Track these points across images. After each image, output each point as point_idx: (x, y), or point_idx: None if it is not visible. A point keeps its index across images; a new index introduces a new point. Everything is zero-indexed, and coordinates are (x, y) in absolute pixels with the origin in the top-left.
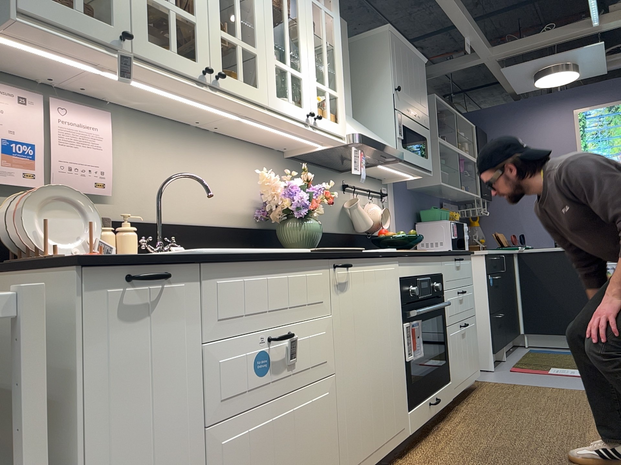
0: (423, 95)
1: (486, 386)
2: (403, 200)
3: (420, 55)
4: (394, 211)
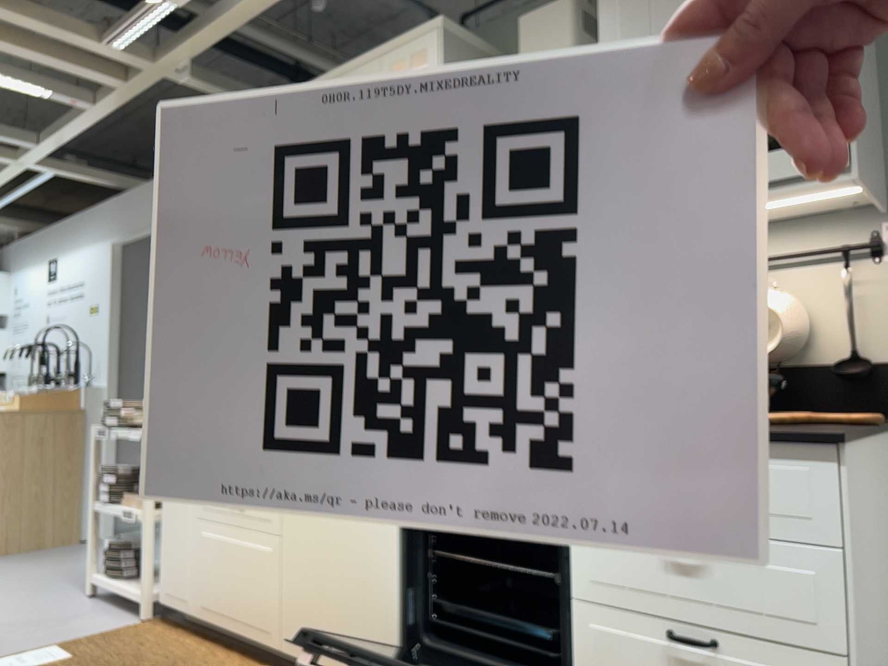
0: None
1: None
2: None
3: None
4: None
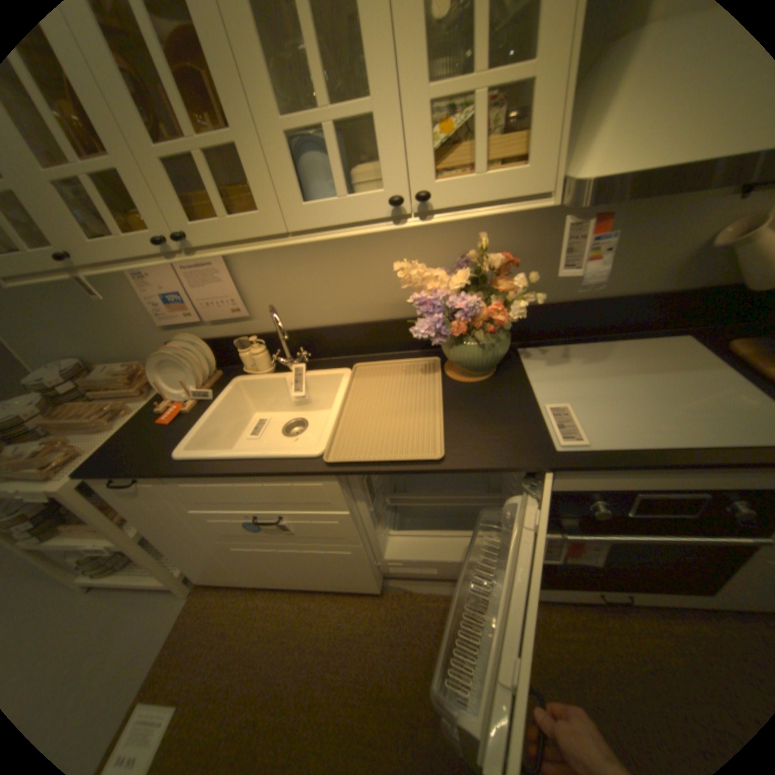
0: None
1: None
2: None
3: None
4: None
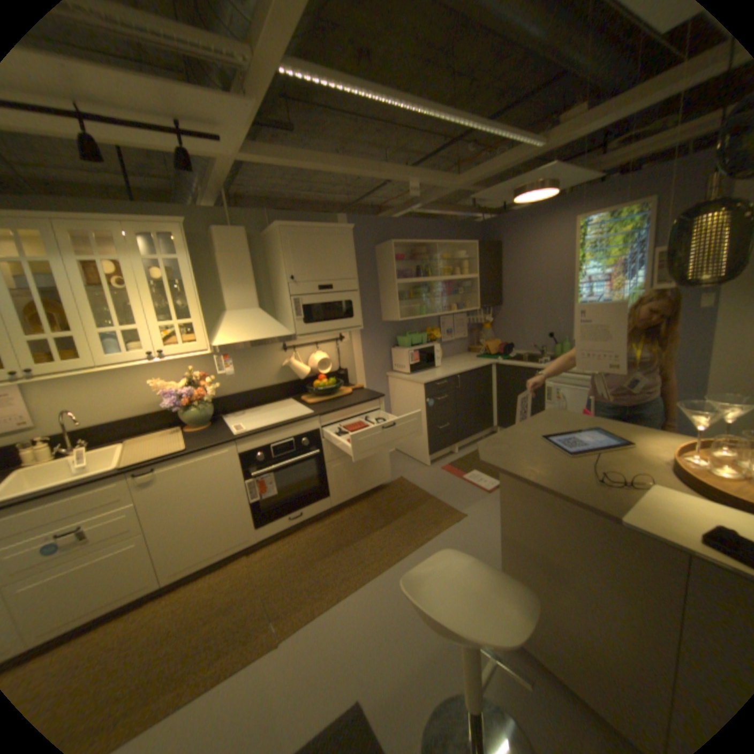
0: (343, 263)
1: (396, 487)
2: (372, 333)
3: (339, 226)
4: (359, 346)
